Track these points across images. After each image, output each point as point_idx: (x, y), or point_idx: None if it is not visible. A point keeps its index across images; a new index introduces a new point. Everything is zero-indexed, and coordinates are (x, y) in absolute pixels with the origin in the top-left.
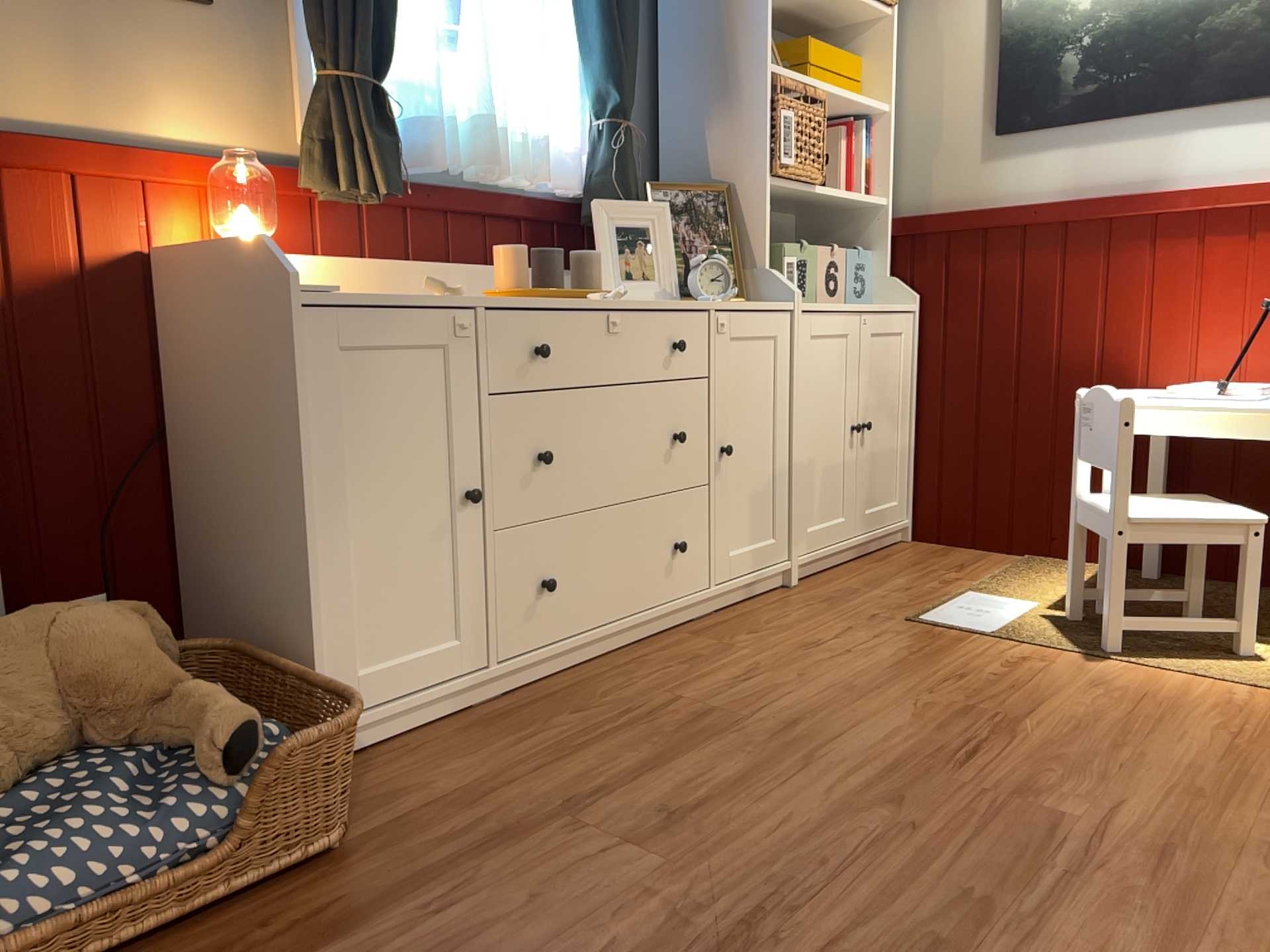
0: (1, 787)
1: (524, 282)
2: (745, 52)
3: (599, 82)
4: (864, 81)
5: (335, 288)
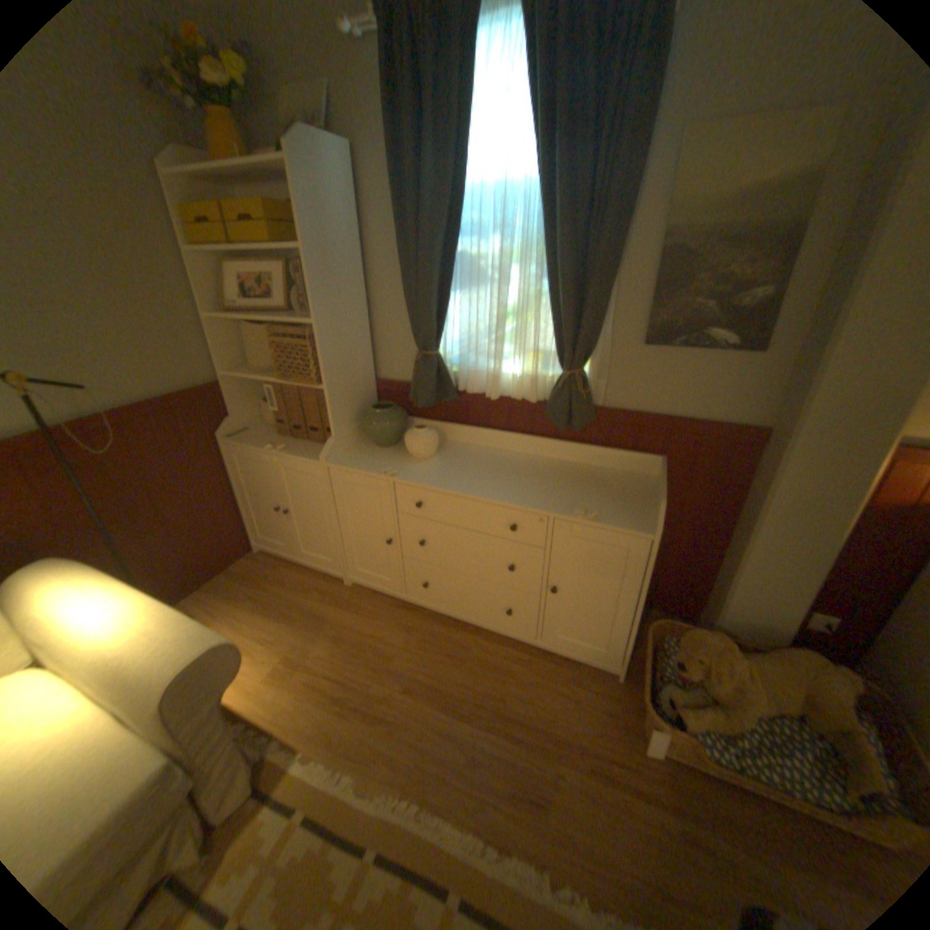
0: (769, 719)
1: None
2: None
3: None
4: None
5: None
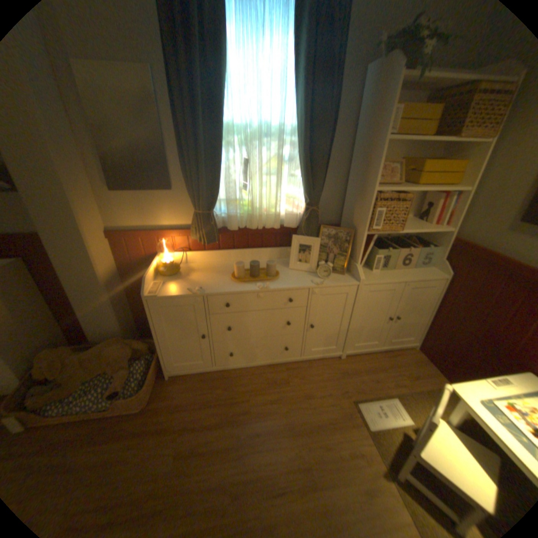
0: (88, 379)
1: (241, 274)
2: (370, 179)
3: (304, 192)
4: (466, 171)
5: (157, 294)
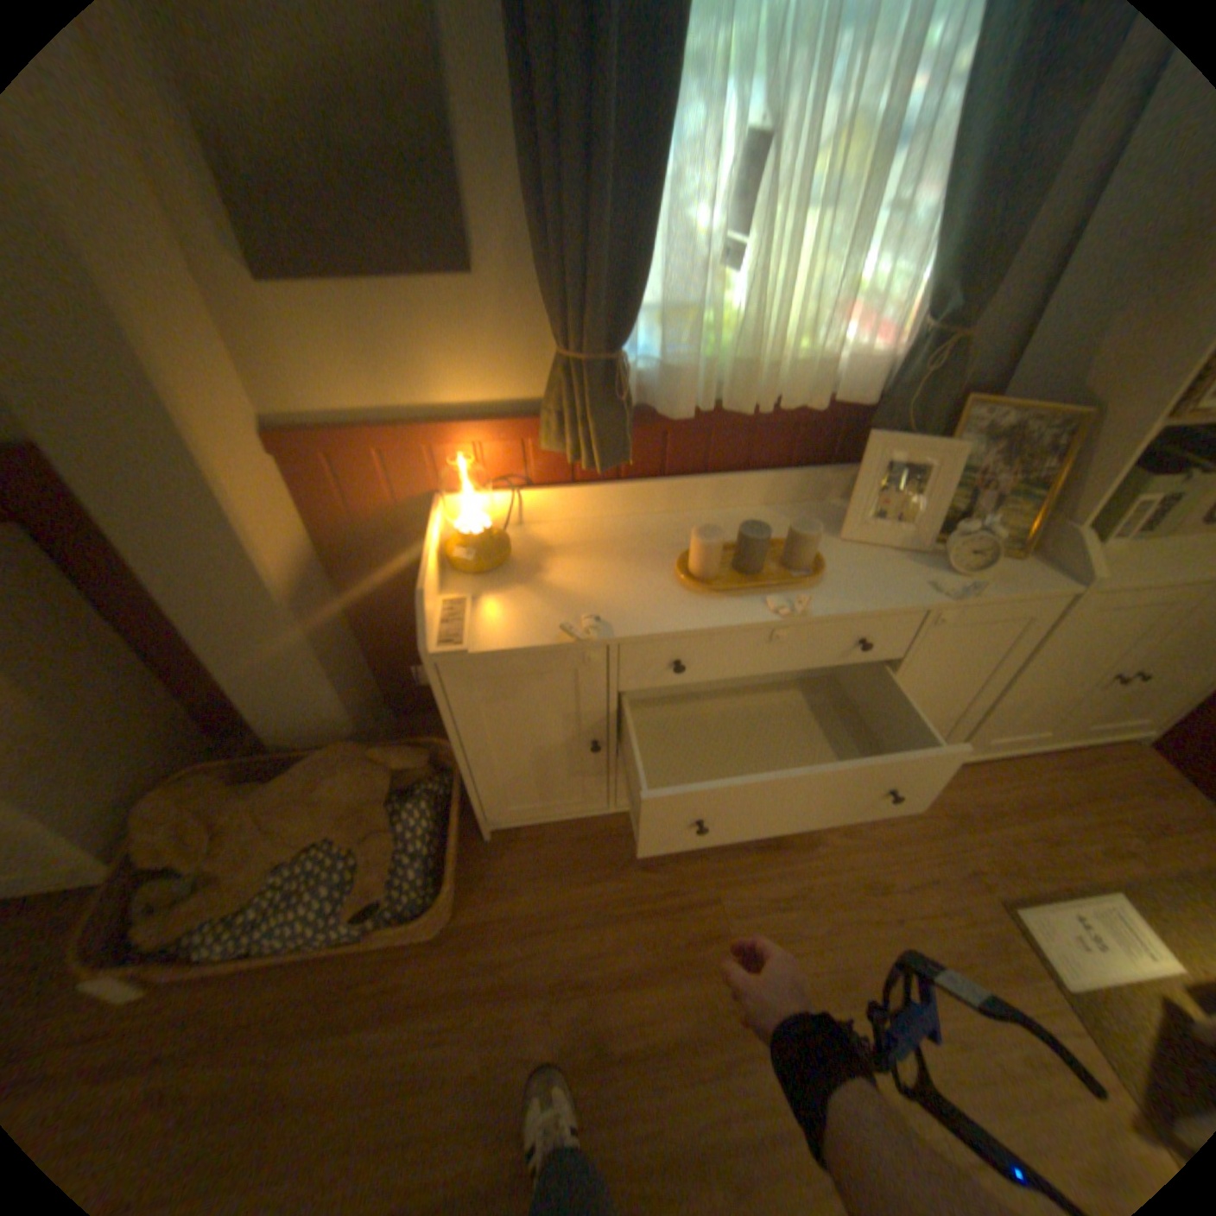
0: (289, 861)
1: (713, 567)
2: None
3: (948, 270)
4: None
5: (469, 645)
